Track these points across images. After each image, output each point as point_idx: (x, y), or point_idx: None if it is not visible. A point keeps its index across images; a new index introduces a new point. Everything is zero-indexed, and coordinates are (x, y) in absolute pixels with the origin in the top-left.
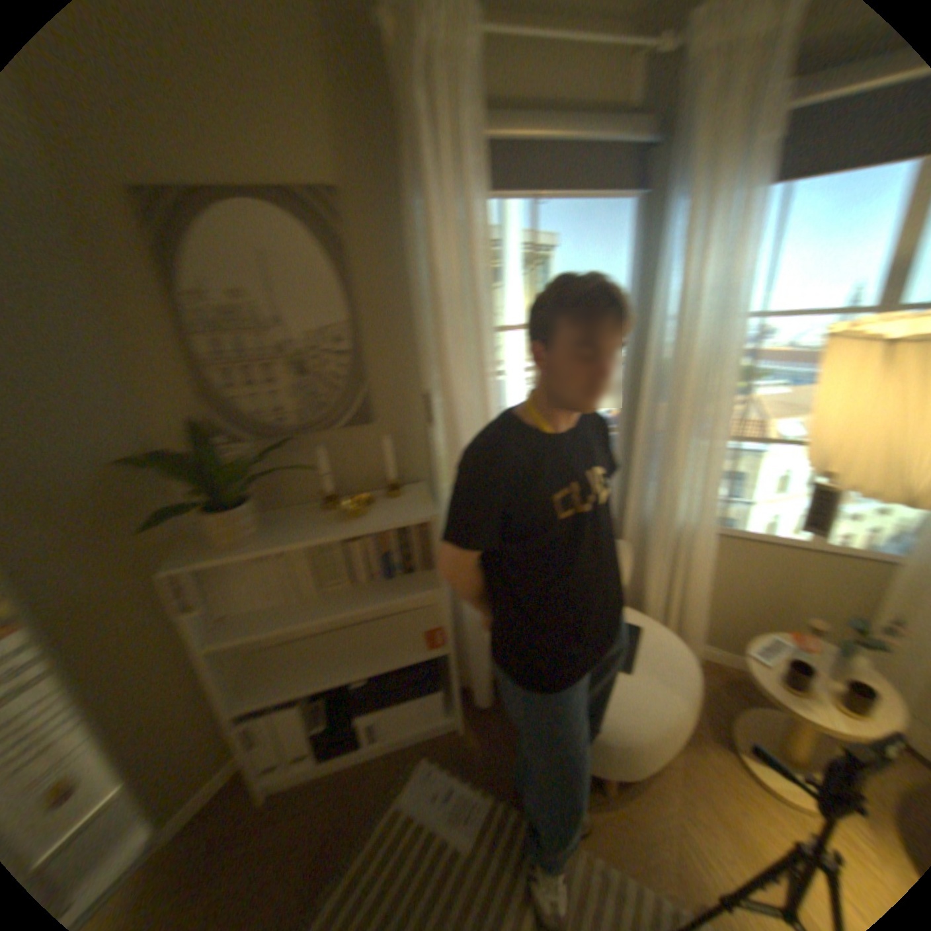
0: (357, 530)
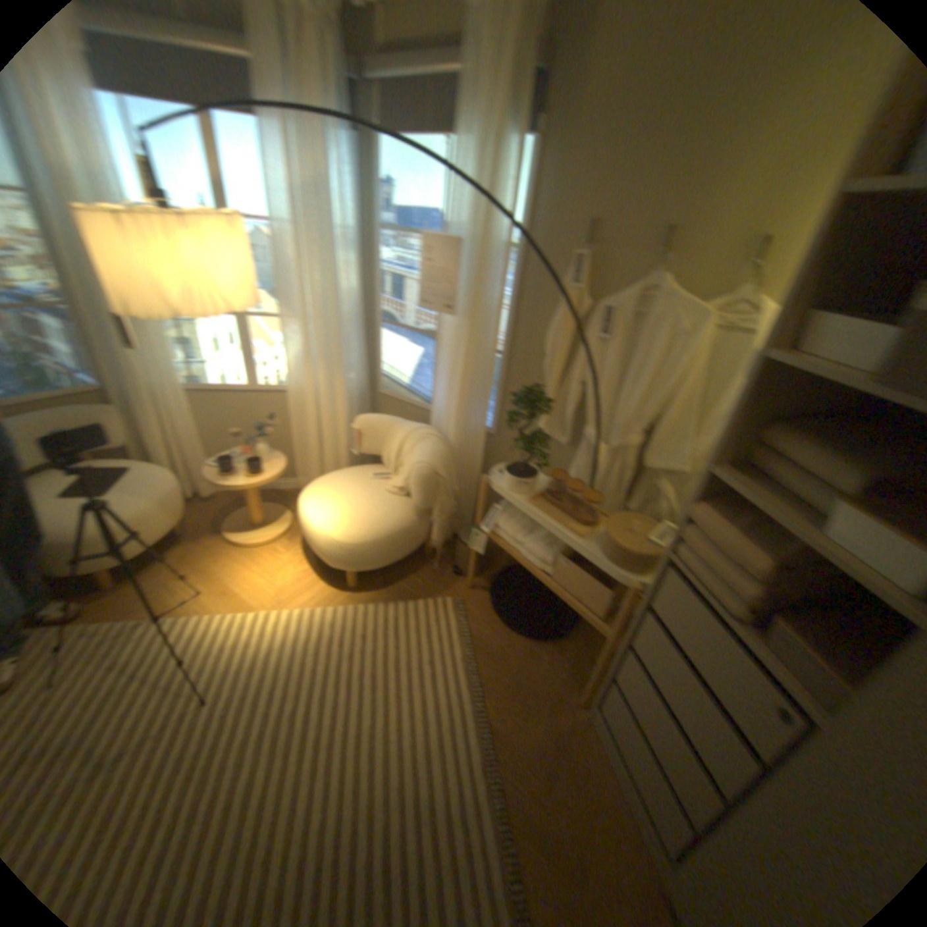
0: None
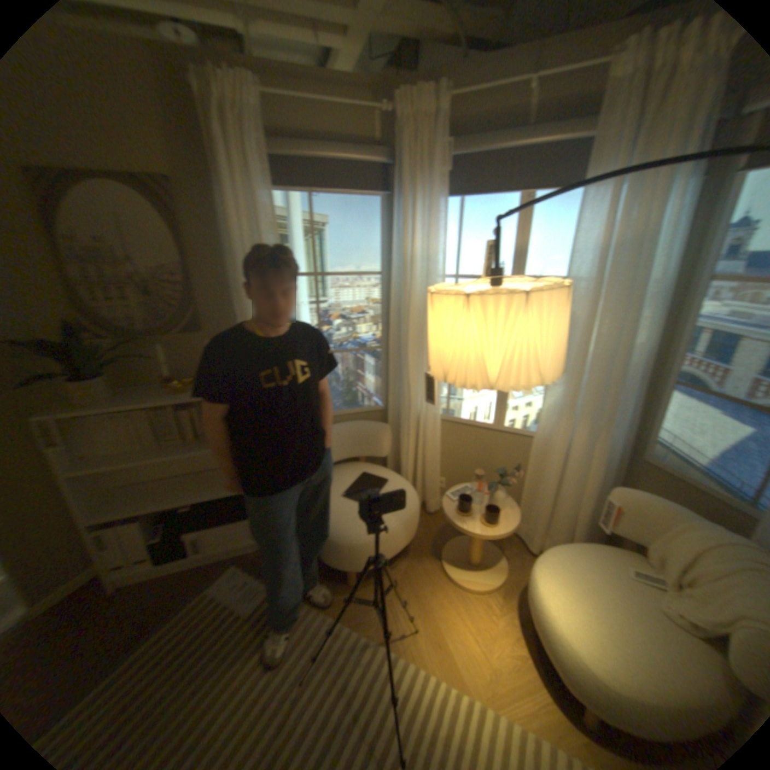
0: (178, 401)
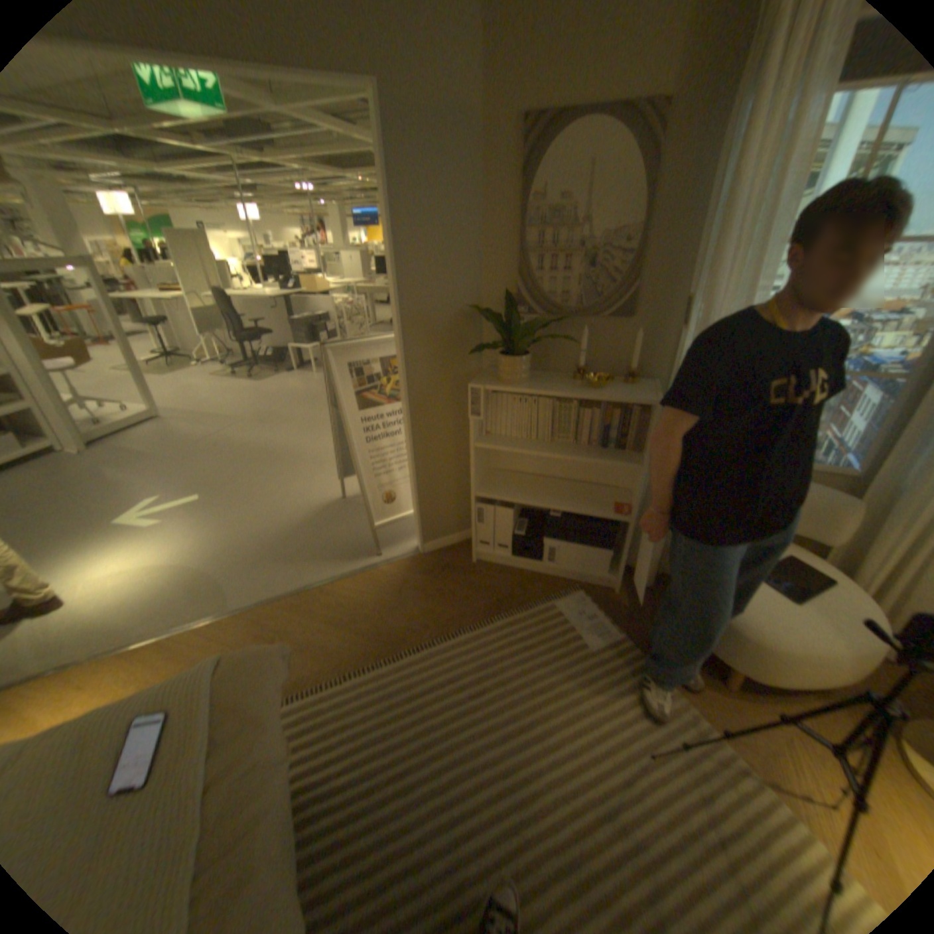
0: (590, 395)
